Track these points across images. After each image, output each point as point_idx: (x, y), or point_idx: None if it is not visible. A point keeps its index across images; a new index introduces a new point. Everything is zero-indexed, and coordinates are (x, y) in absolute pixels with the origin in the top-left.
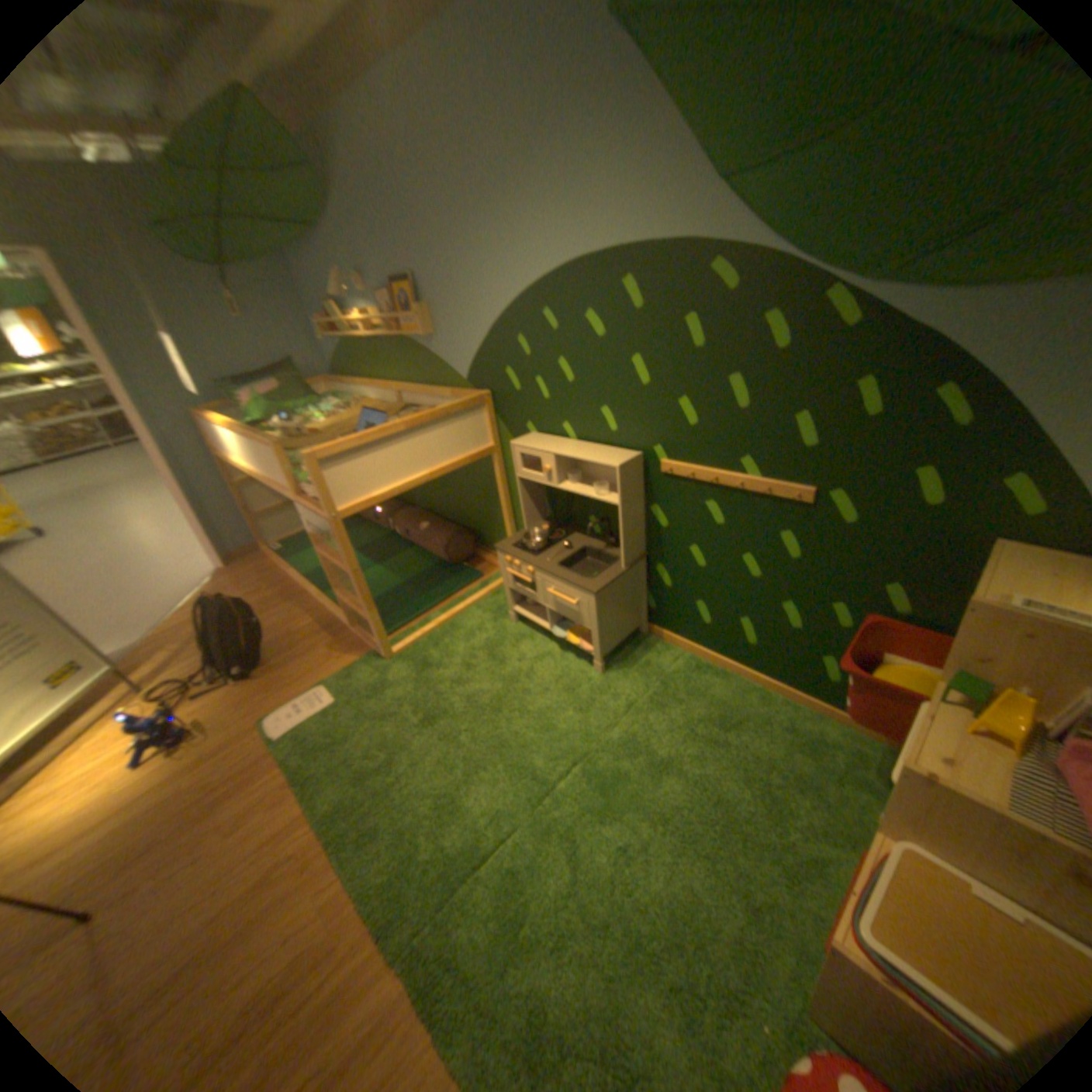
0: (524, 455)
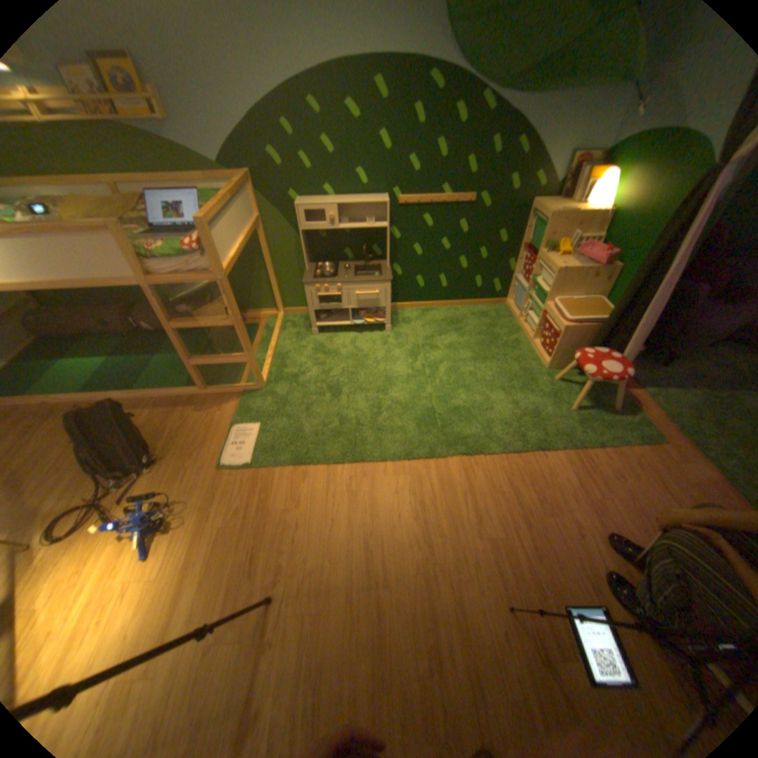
0: (308, 210)
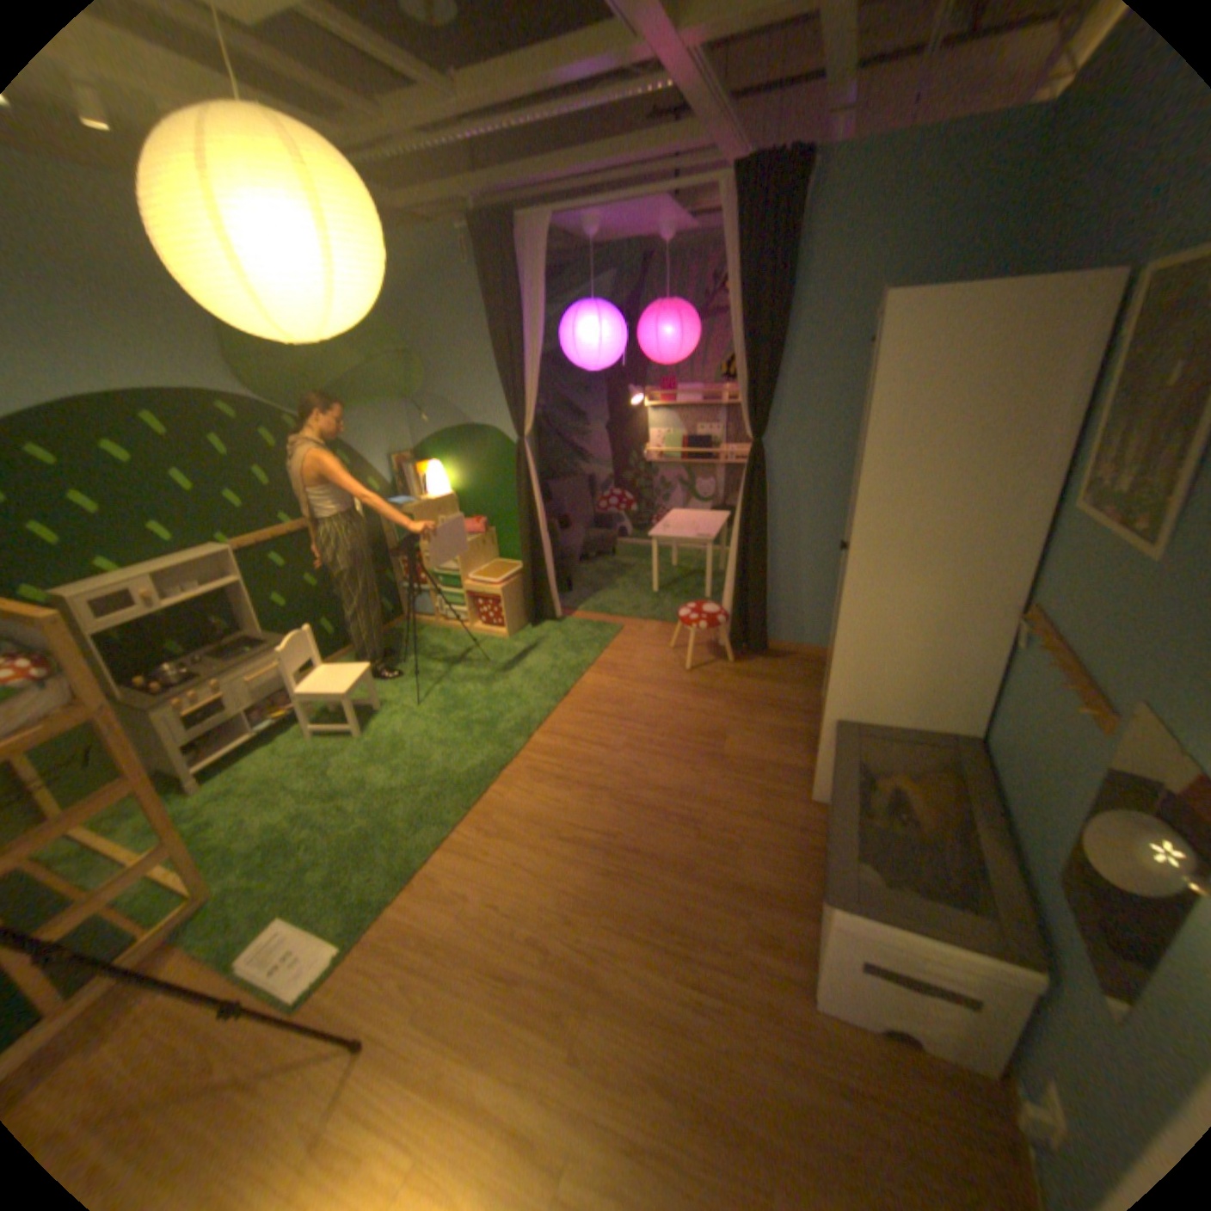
0: (97, 600)
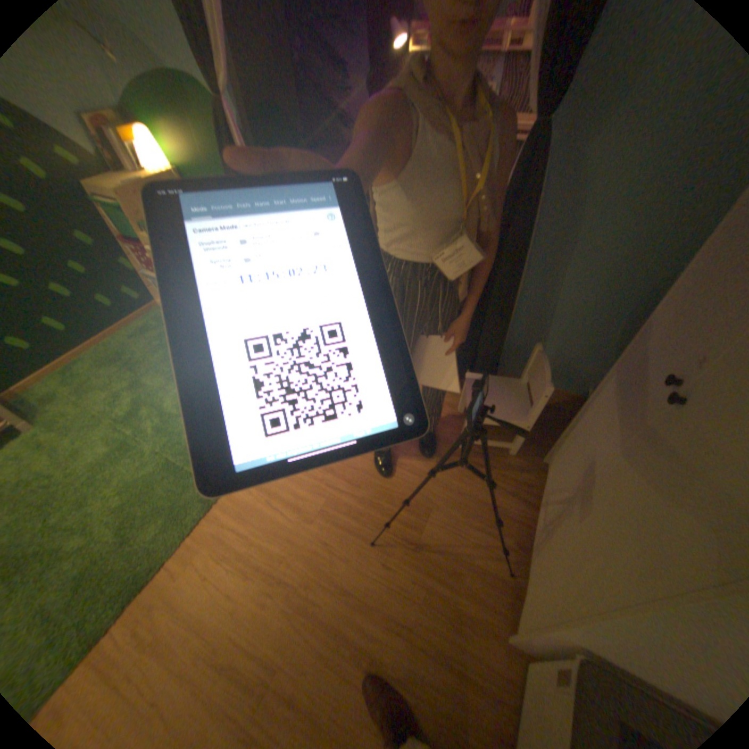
0: None
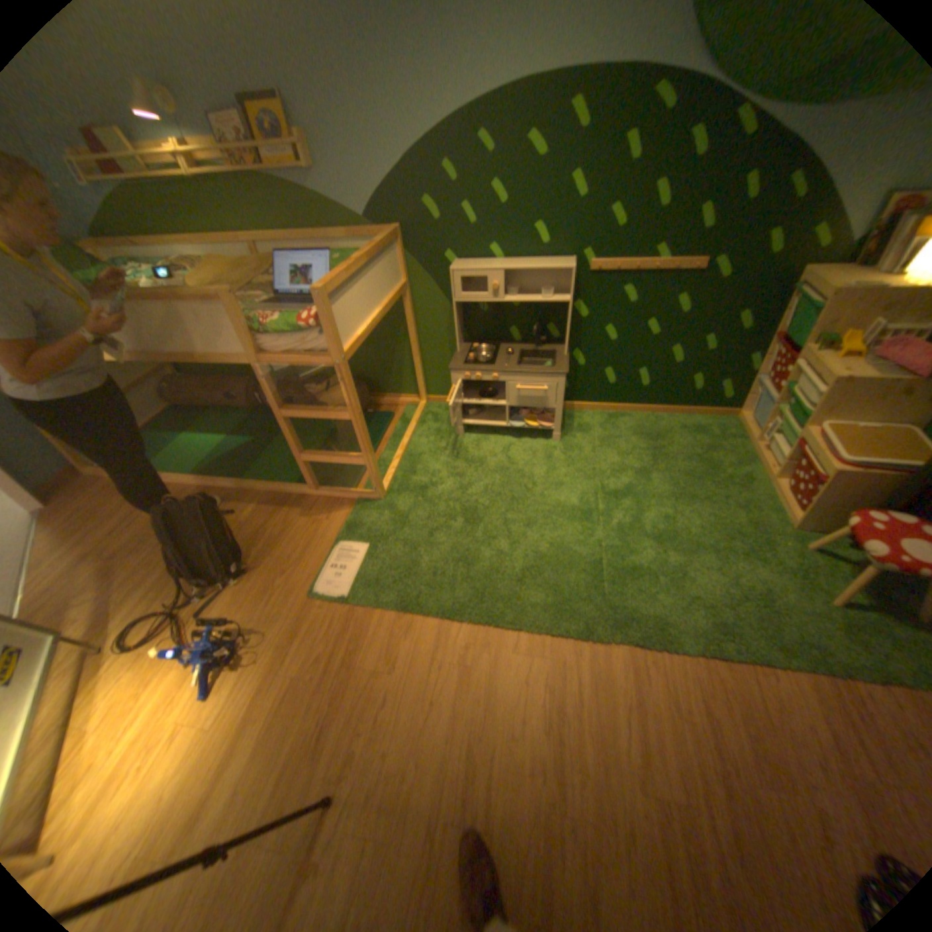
0: (465, 277)
